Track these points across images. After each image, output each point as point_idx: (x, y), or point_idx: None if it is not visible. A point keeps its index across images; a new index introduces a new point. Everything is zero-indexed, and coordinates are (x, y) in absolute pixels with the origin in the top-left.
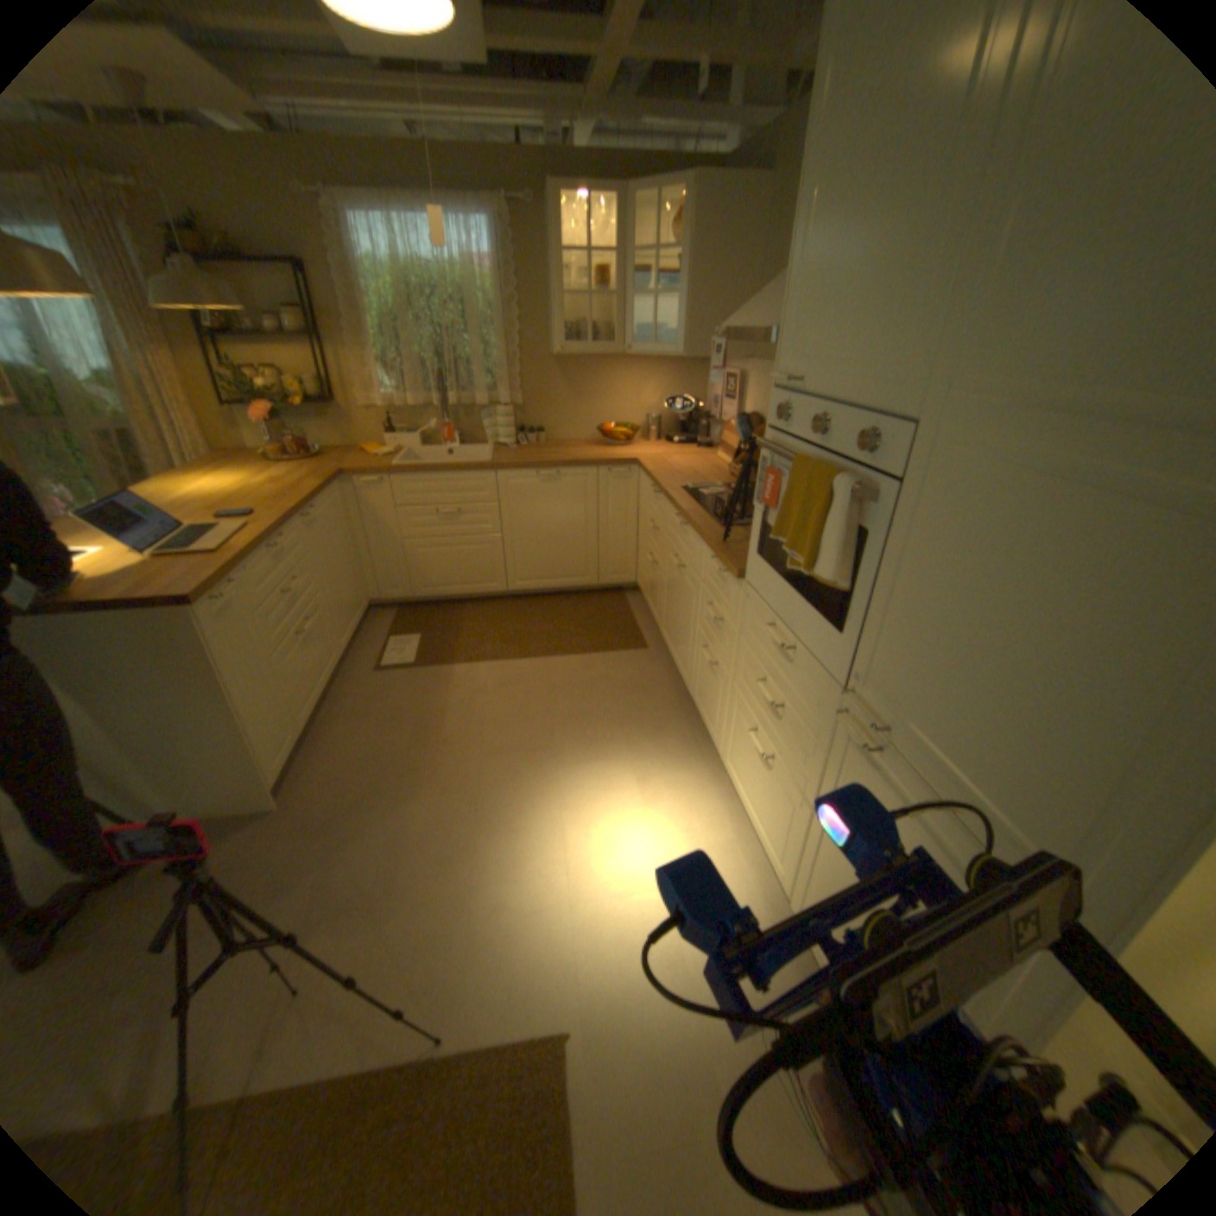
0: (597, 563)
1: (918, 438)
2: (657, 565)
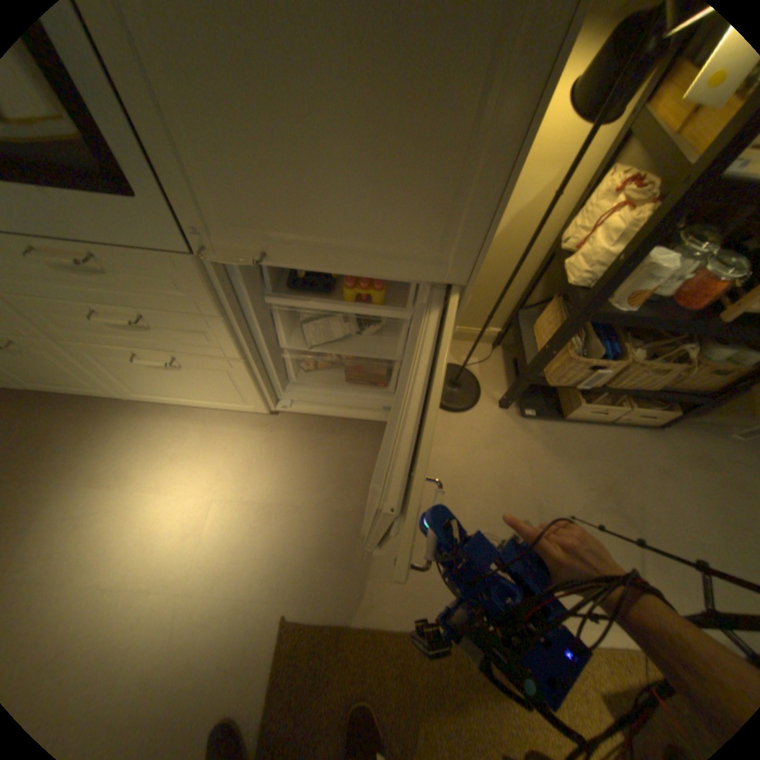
0: None
1: None
2: None
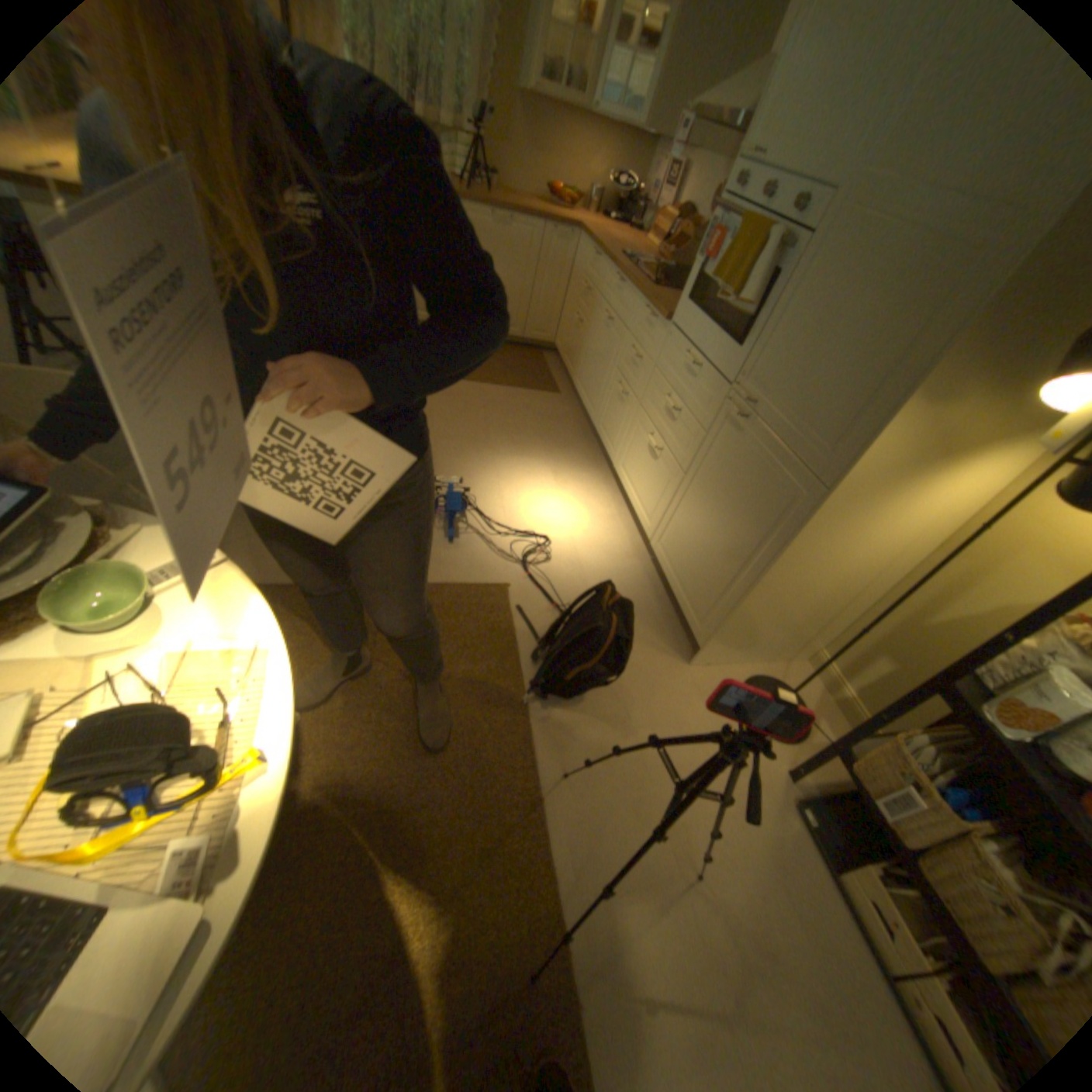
0: (526, 316)
1: (835, 198)
2: (583, 322)
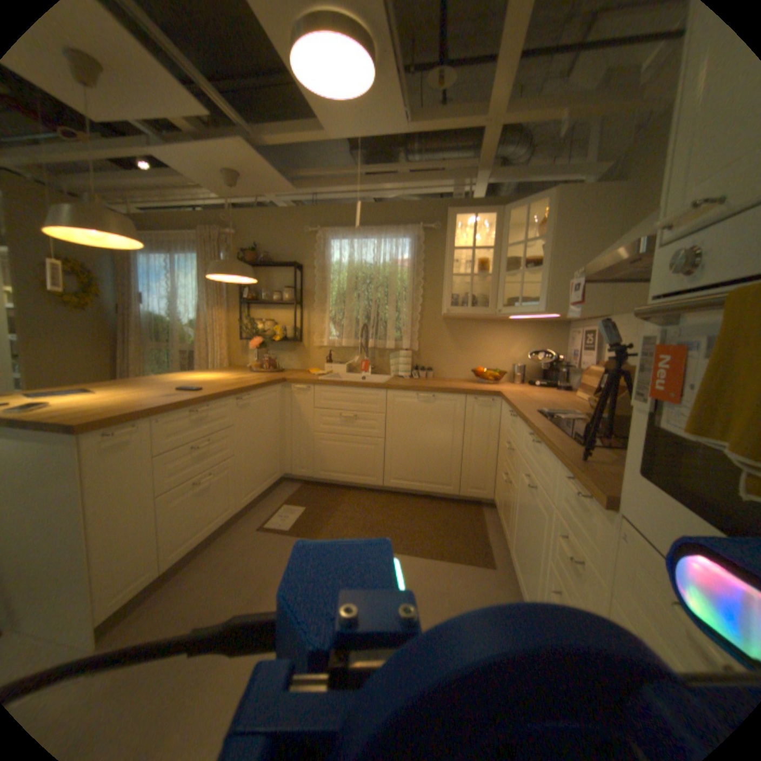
0: (459, 474)
1: None
2: (511, 483)
